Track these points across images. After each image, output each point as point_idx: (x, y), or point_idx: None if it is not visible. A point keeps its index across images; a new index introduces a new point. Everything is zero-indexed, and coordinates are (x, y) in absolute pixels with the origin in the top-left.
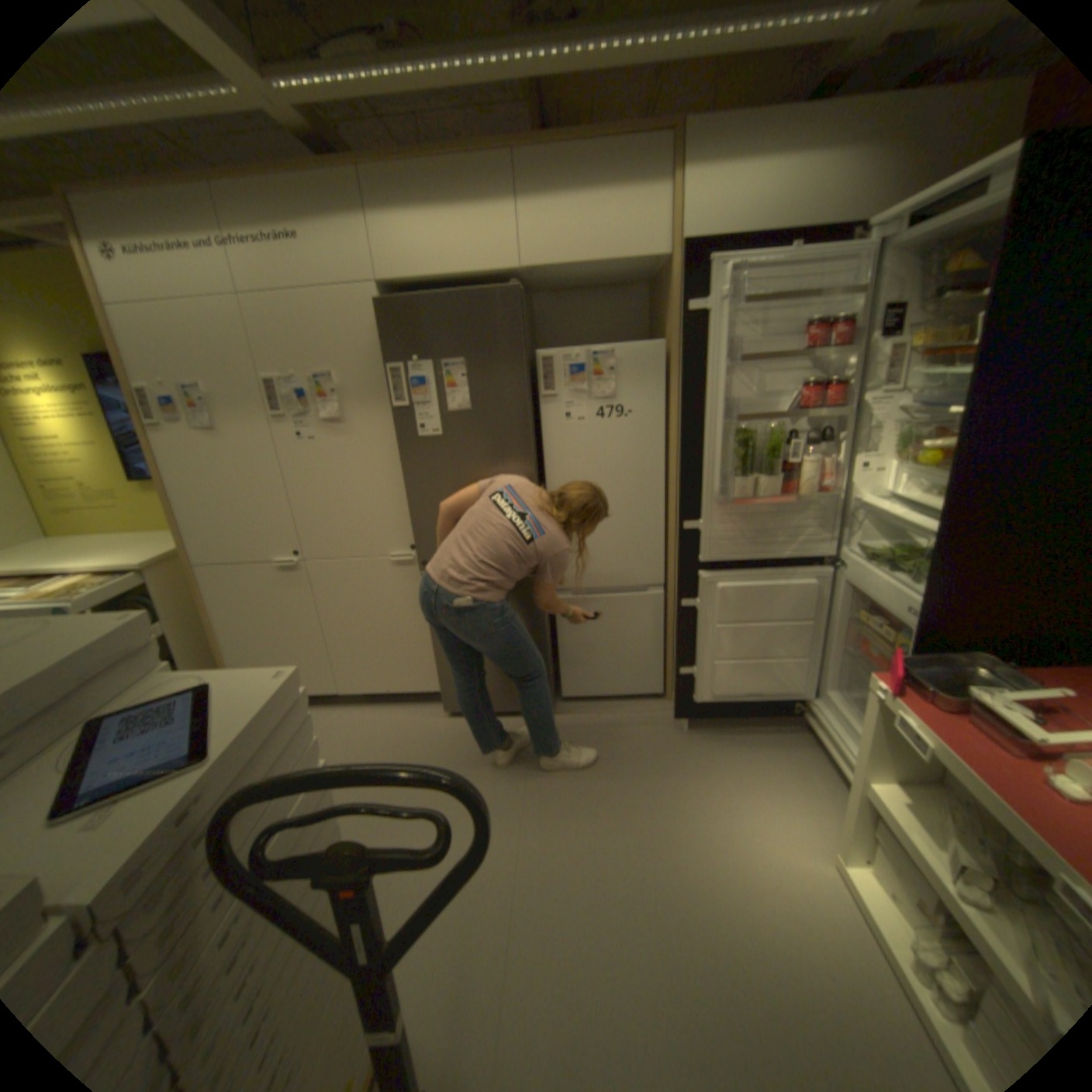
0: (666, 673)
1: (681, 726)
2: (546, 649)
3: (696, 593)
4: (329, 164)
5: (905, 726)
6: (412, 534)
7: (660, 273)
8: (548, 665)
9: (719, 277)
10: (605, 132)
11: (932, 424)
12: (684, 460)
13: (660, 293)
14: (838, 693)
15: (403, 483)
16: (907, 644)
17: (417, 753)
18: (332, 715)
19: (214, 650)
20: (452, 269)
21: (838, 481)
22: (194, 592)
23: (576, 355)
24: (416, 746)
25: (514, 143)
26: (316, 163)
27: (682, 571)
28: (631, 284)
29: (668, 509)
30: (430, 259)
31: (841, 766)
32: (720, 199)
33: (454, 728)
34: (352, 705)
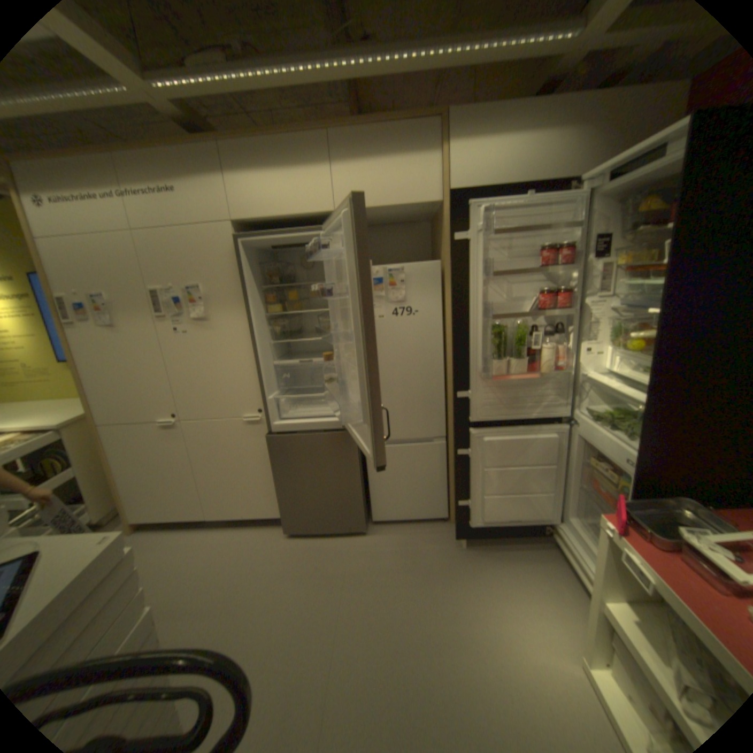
0: (449, 503)
1: (461, 545)
2: (358, 486)
3: (467, 445)
4: (197, 140)
5: (630, 562)
6: (258, 401)
7: (436, 214)
8: (361, 498)
9: (475, 216)
10: (392, 118)
11: (636, 320)
12: (456, 346)
13: (437, 228)
14: (577, 519)
15: (252, 364)
16: (627, 486)
17: (260, 569)
18: (200, 537)
19: (111, 488)
20: (286, 212)
21: (569, 360)
22: (97, 445)
23: (376, 271)
24: (260, 563)
25: (328, 126)
26: (188, 140)
27: (457, 427)
28: (417, 222)
29: (447, 381)
30: (269, 205)
31: (582, 579)
32: (475, 163)
33: (290, 547)
34: (215, 528)
